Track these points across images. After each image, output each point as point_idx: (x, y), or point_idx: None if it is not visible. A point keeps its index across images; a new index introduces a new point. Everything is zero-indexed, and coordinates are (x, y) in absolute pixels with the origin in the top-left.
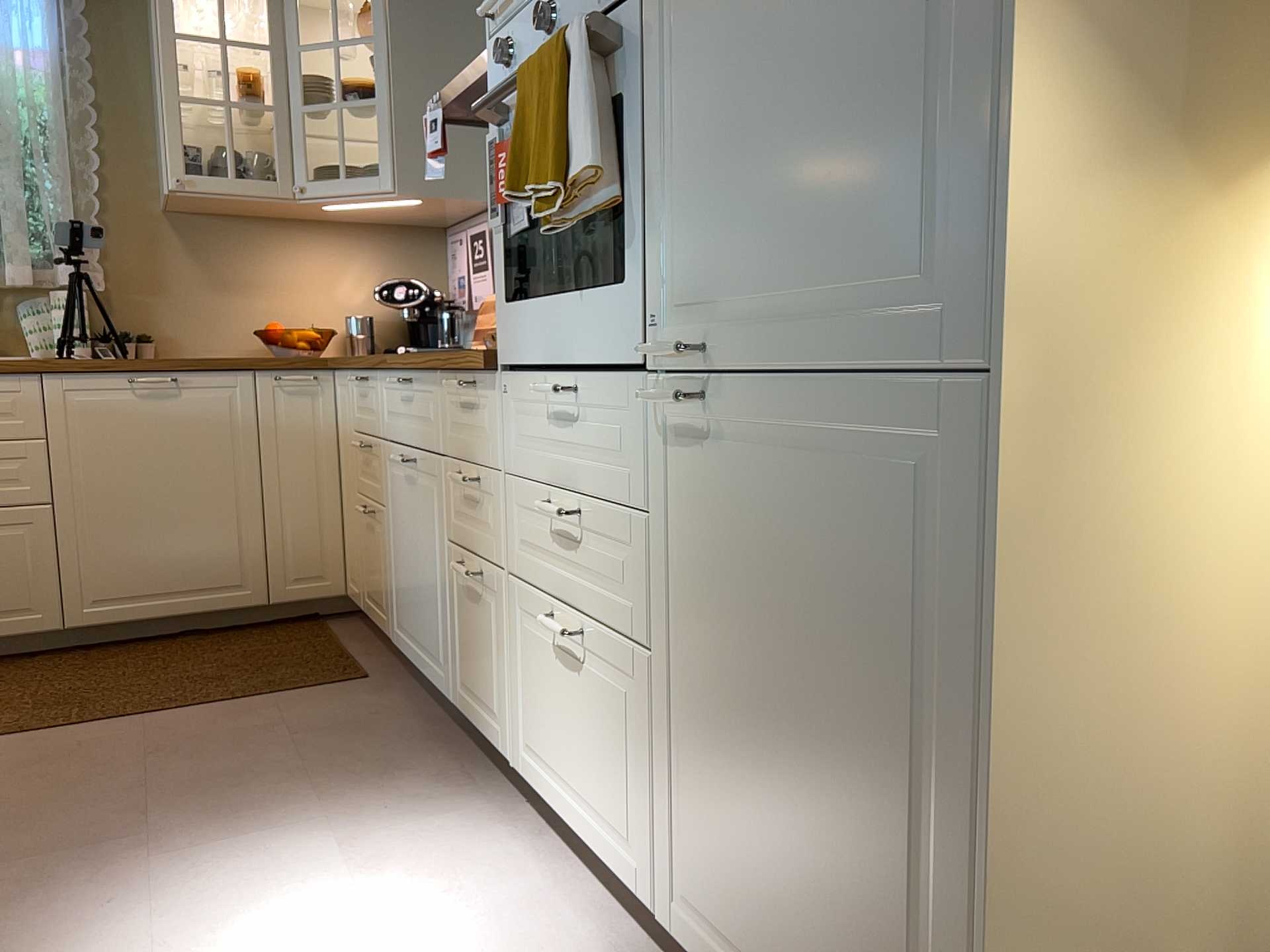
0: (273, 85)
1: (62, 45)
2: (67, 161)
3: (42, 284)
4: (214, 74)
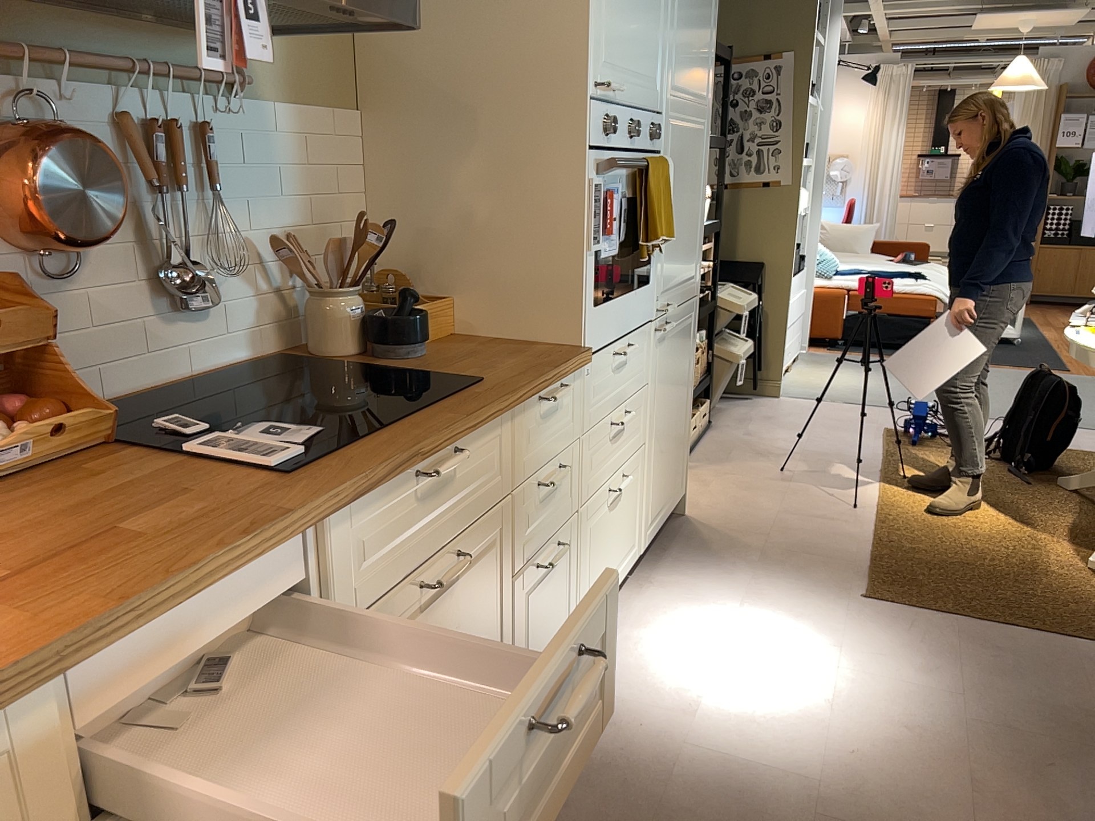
0: None
1: None
2: None
3: None
4: None
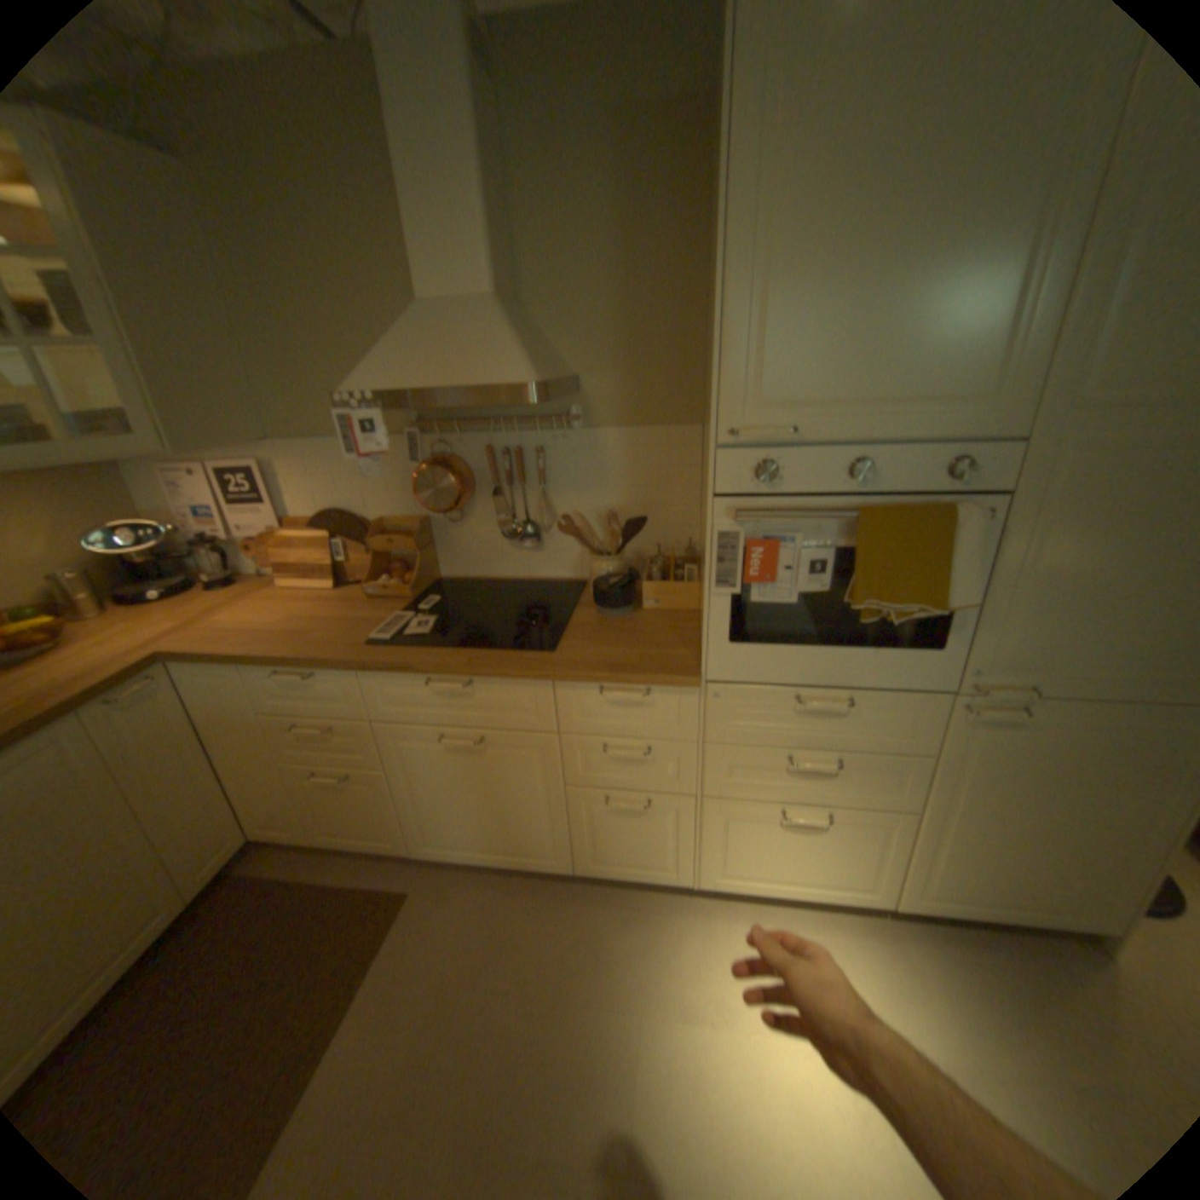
0: None
1: None
2: None
3: None
4: None
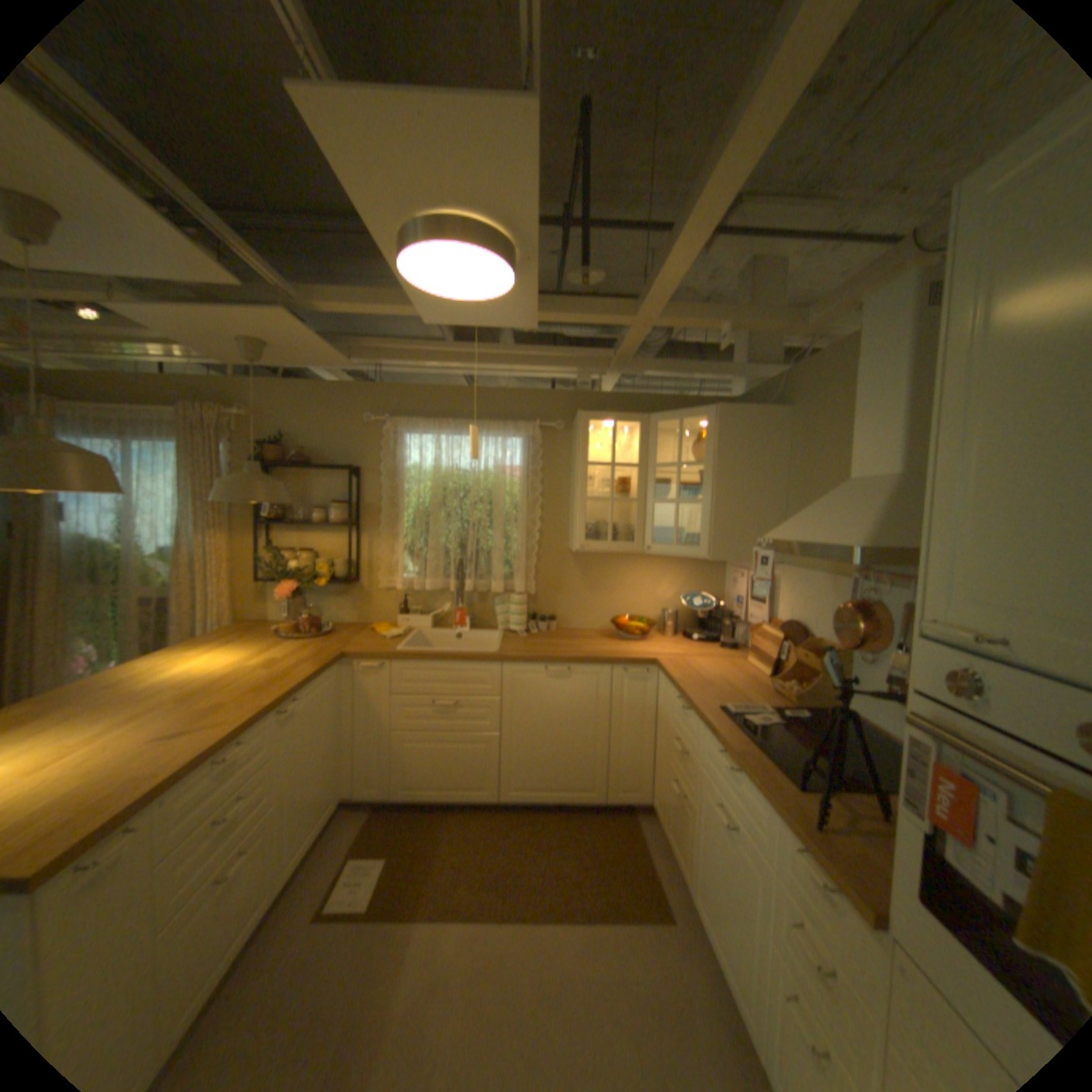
0: (637, 487)
1: (528, 464)
2: (524, 525)
3: (506, 588)
4: (603, 478)
